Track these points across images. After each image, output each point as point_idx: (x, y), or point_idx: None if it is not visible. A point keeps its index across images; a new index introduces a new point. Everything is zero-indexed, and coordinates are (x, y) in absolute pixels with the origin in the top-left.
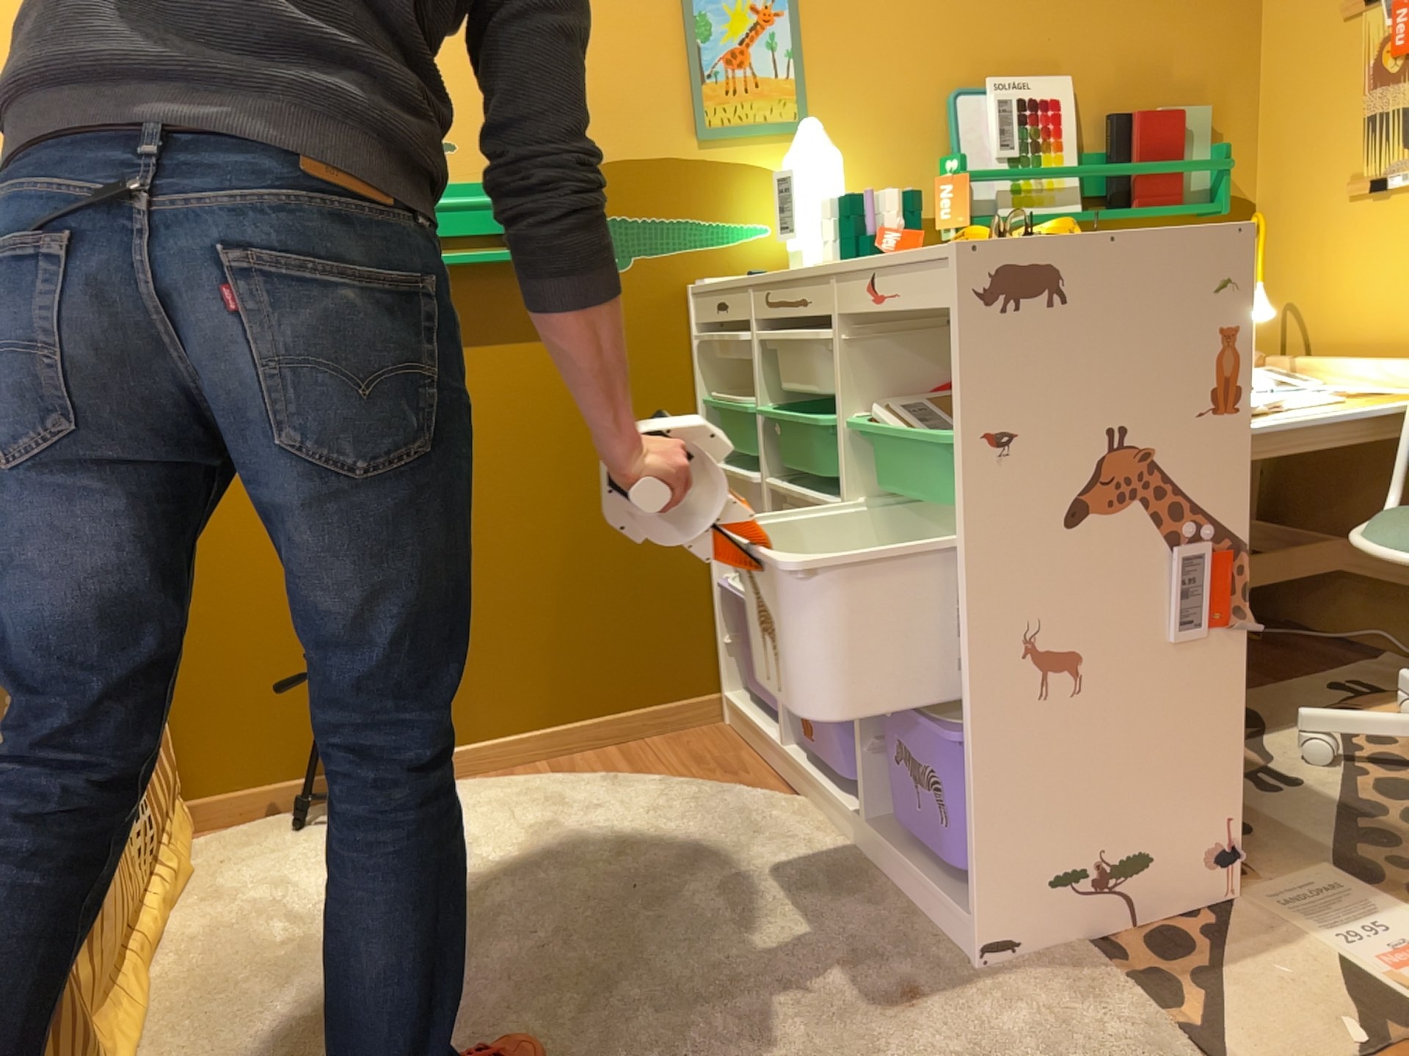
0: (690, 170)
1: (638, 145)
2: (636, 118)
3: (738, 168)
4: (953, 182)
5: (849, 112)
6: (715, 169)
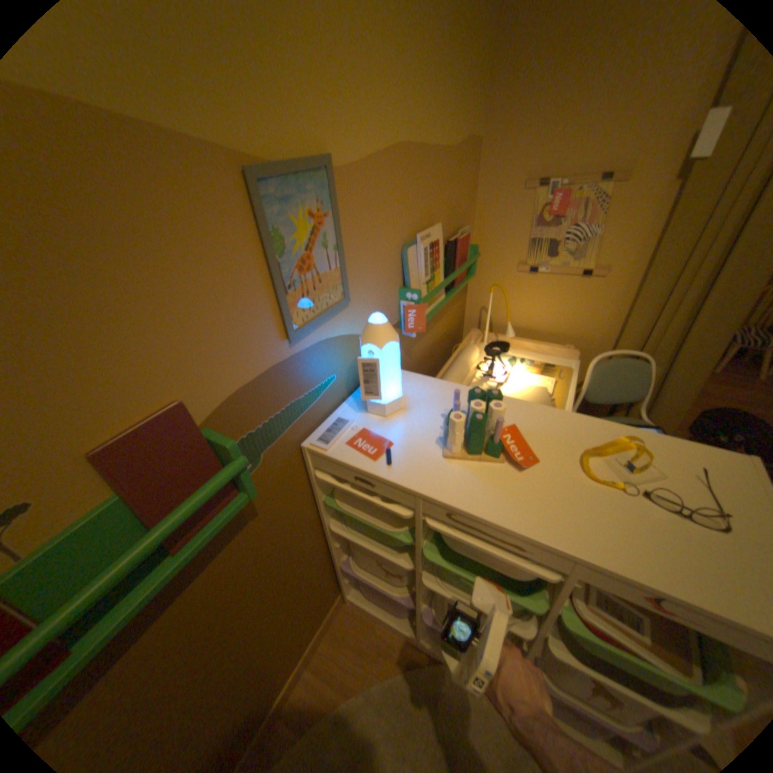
0: (288, 366)
1: (248, 369)
2: (241, 347)
3: (316, 347)
4: (417, 307)
5: (366, 277)
6: (302, 356)
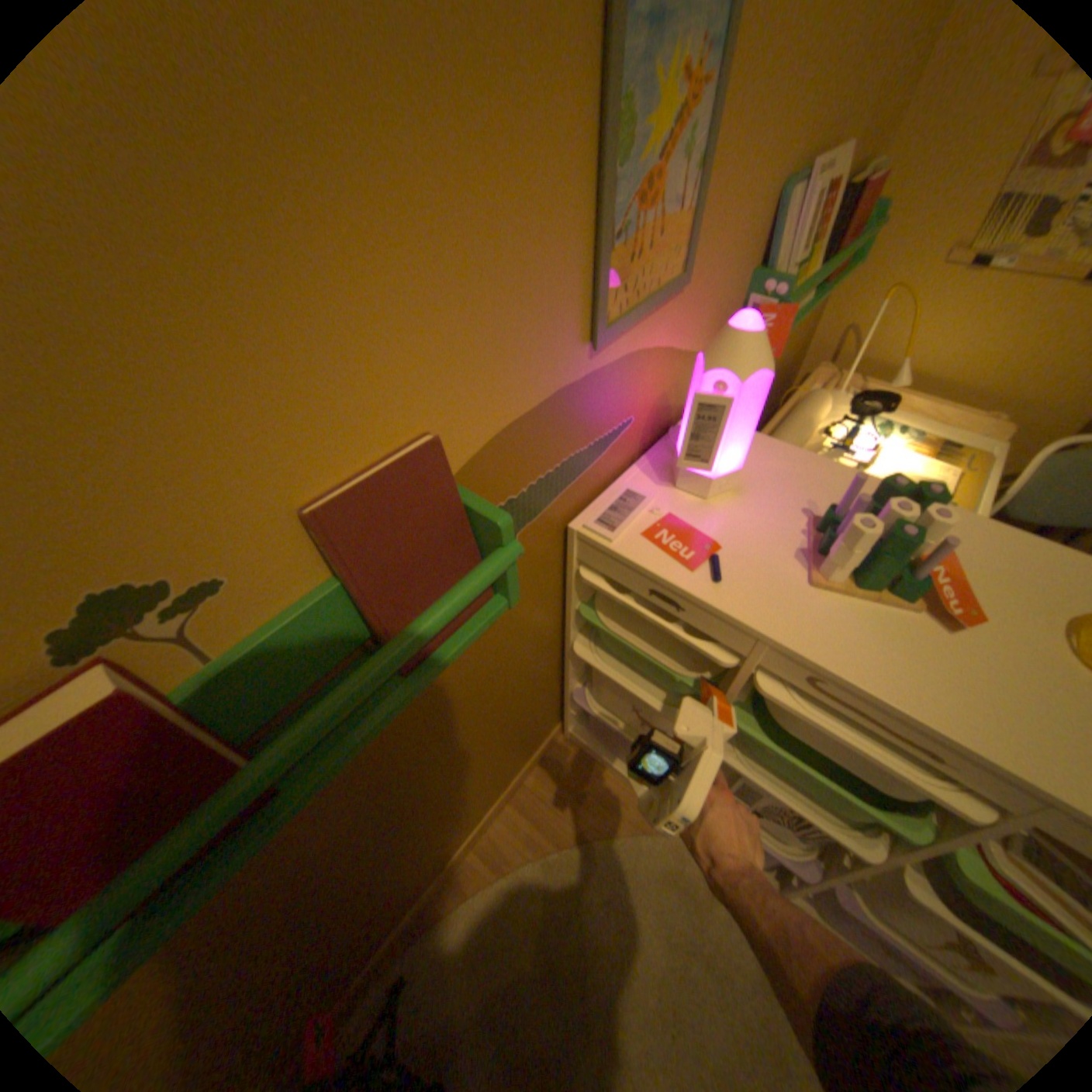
0: (580, 391)
1: (530, 388)
2: (528, 344)
3: (623, 361)
4: (780, 308)
5: (722, 235)
6: (603, 376)
